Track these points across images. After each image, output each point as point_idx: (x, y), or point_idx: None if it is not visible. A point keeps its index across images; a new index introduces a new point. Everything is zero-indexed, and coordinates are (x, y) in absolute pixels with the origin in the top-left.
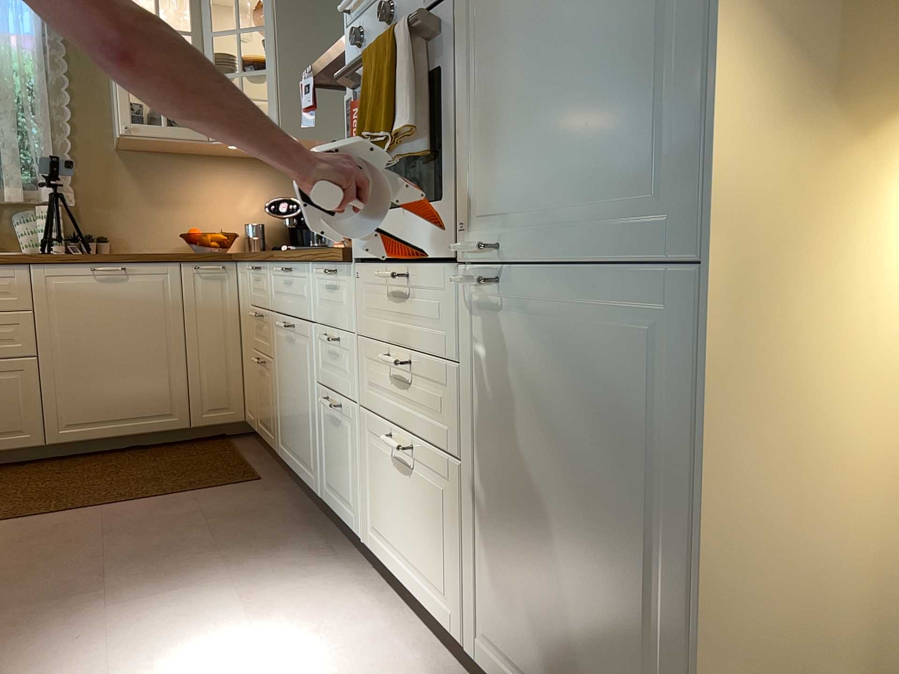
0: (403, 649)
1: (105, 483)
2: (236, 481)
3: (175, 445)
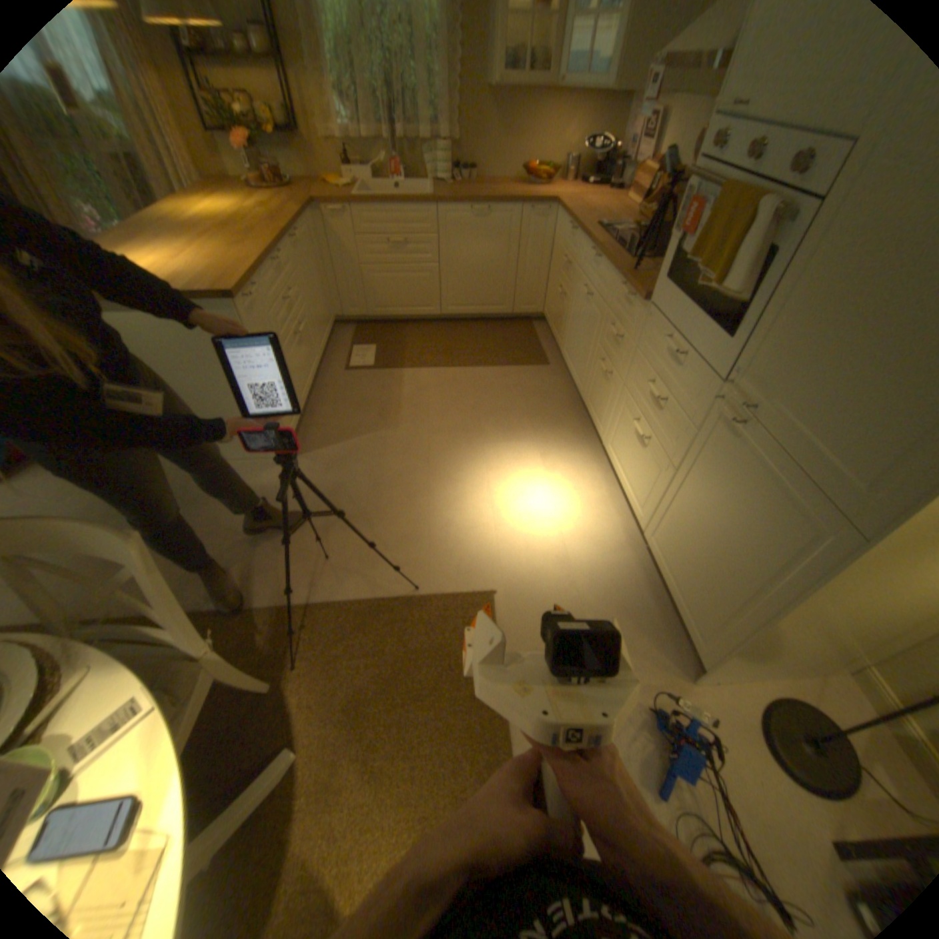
0: (609, 507)
1: (470, 347)
2: (535, 363)
3: (501, 322)
